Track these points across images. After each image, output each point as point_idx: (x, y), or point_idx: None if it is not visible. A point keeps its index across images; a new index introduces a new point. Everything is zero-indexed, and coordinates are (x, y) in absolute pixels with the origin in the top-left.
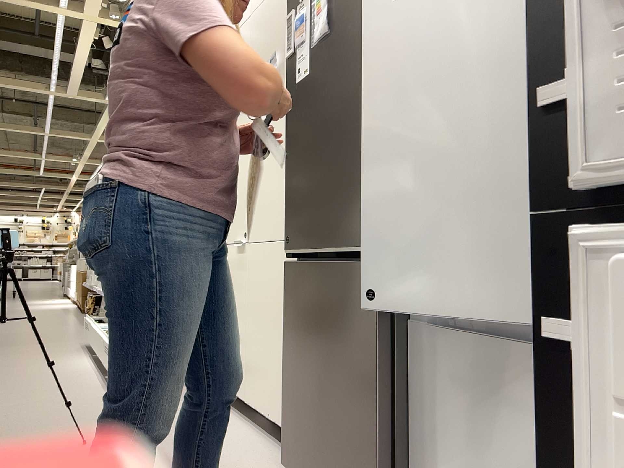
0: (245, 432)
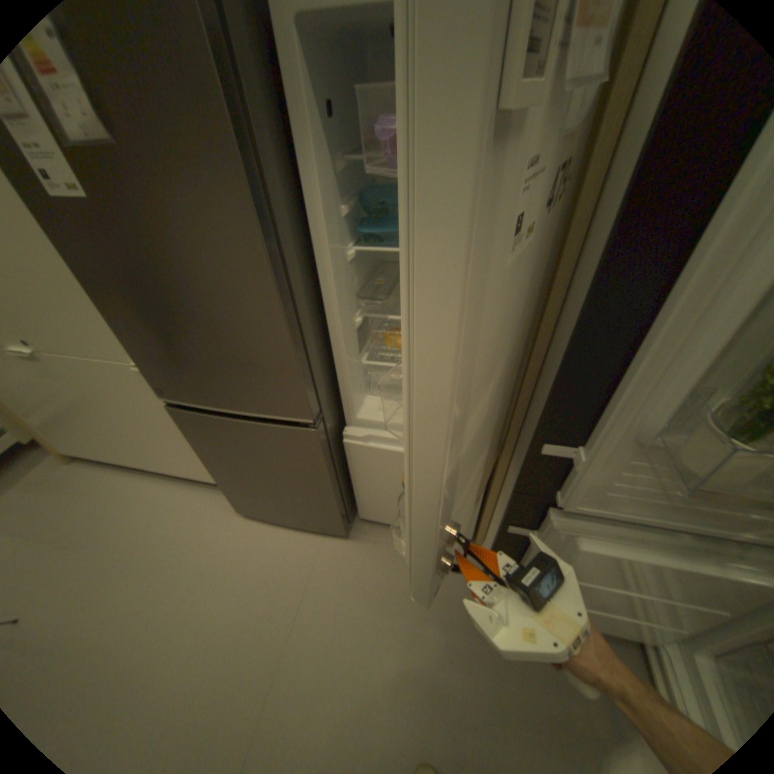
0: (166, 490)
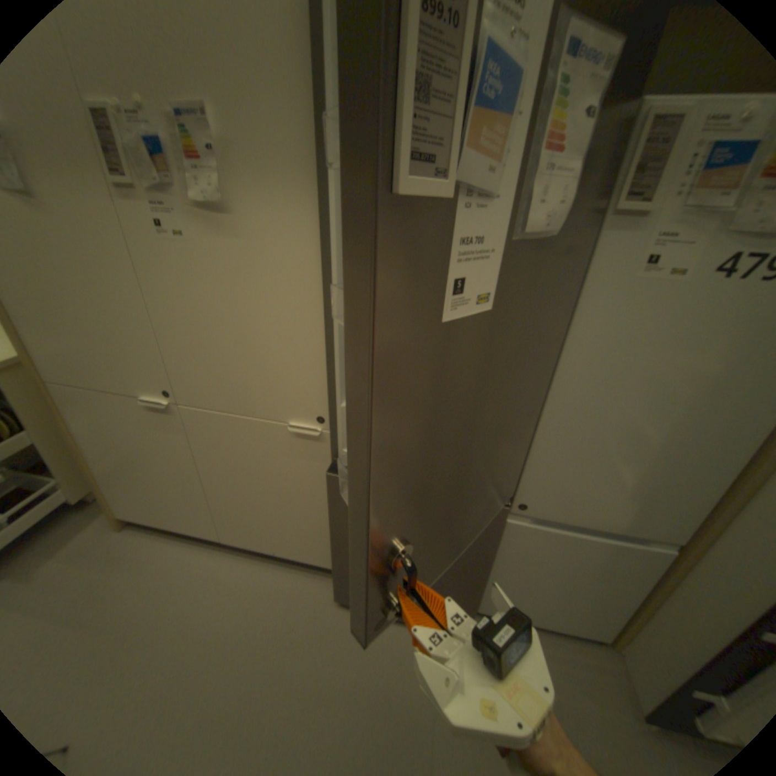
0: (242, 569)
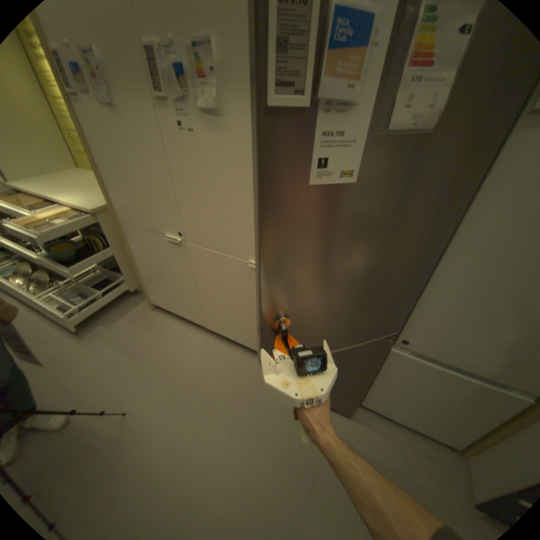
0: (216, 344)
